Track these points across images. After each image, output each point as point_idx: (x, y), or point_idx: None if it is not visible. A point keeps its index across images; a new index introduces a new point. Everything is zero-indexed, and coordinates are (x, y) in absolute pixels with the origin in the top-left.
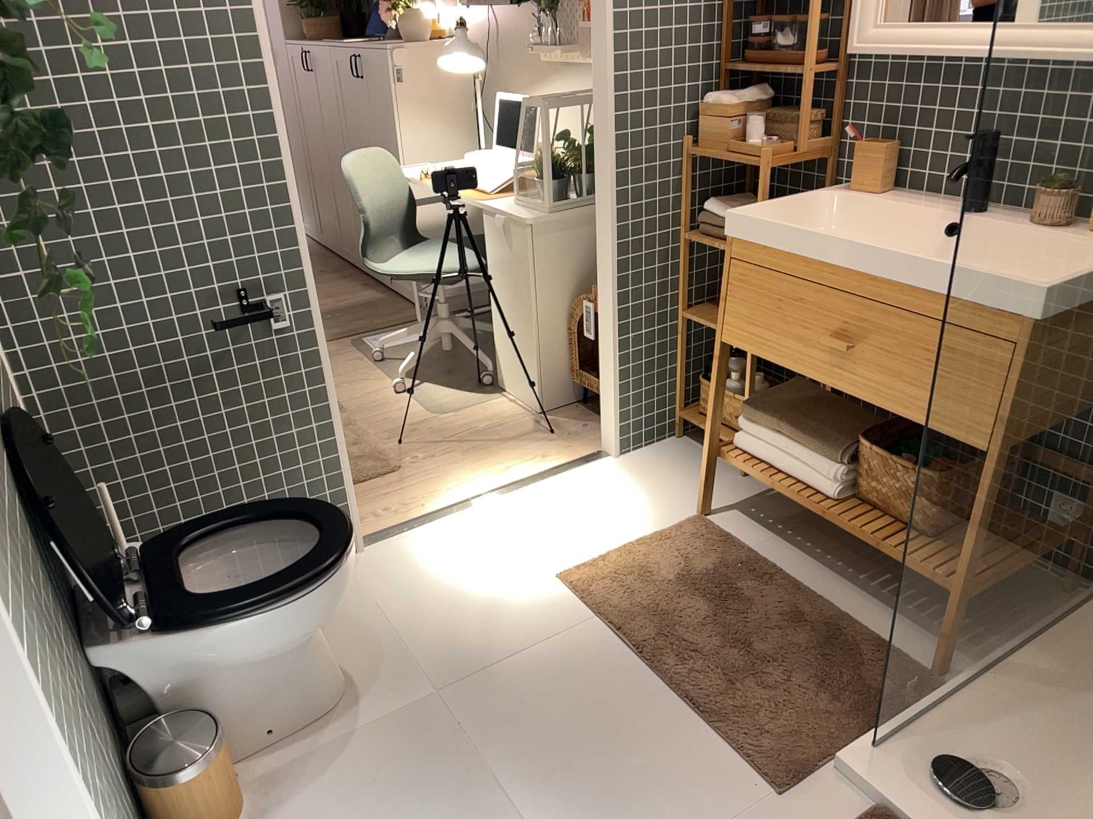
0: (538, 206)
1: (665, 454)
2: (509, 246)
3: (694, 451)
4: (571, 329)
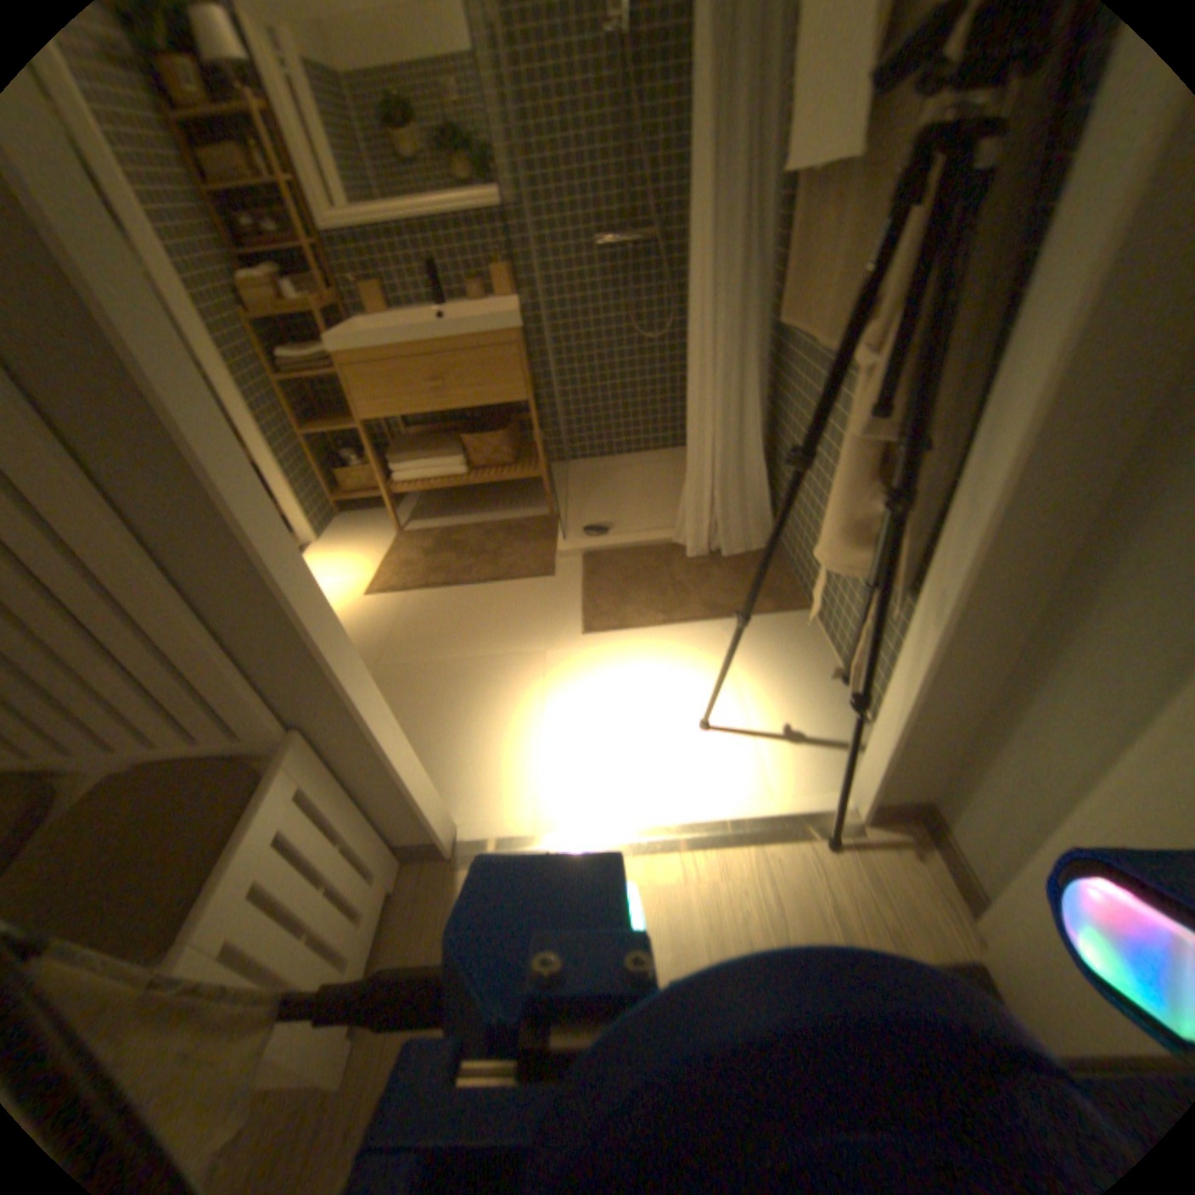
0: None
1: (340, 524)
2: None
3: (353, 514)
4: None
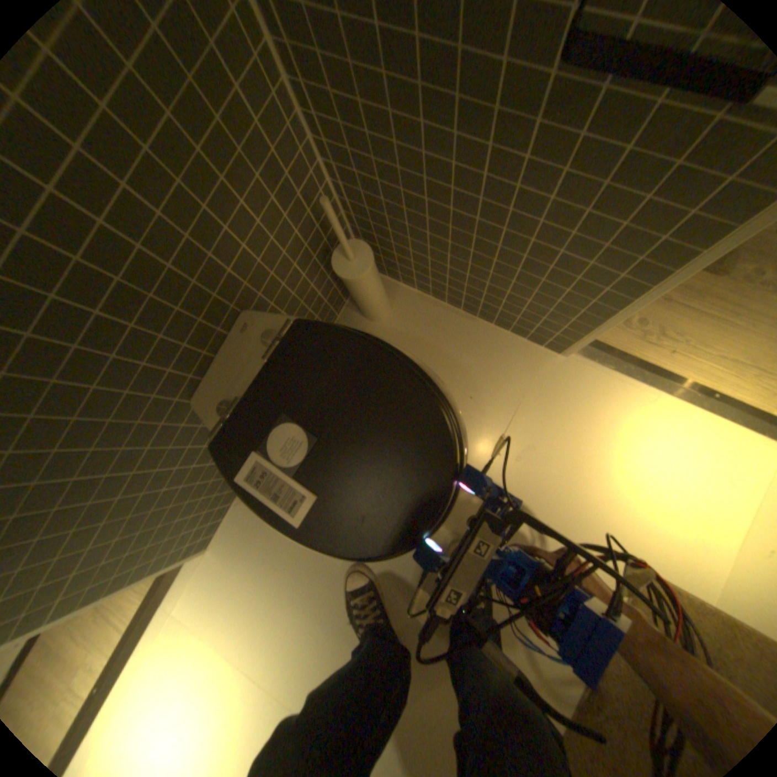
0: None
1: None
2: None
3: None
4: None
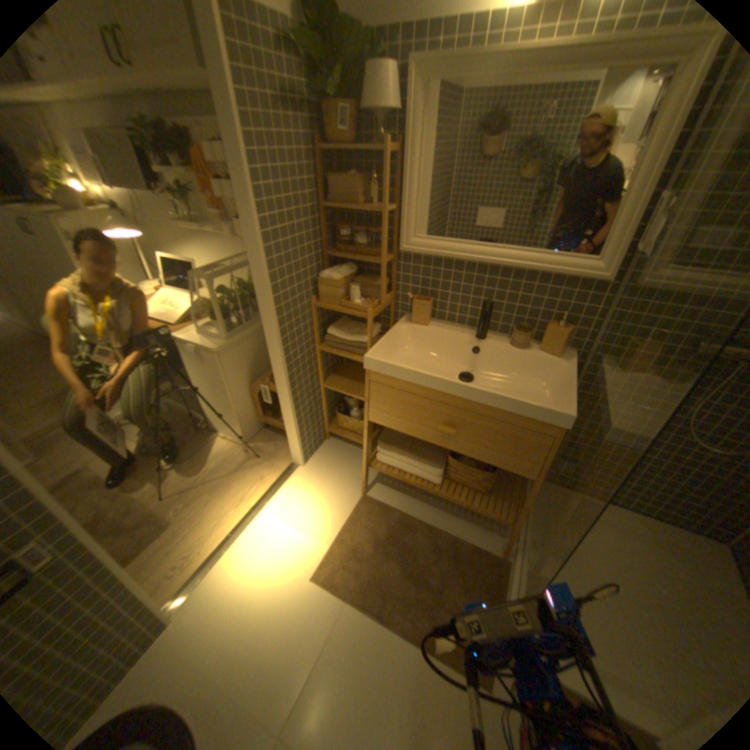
0: (214, 337)
1: (325, 453)
2: (198, 360)
3: (338, 446)
4: (250, 396)
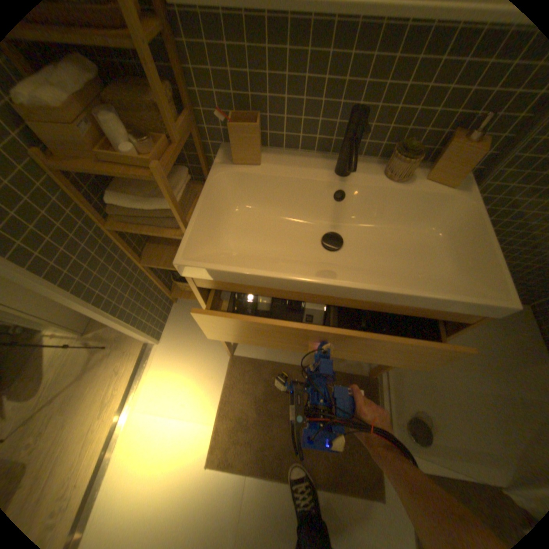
0: None
1: (178, 321)
2: None
3: (189, 307)
4: None
